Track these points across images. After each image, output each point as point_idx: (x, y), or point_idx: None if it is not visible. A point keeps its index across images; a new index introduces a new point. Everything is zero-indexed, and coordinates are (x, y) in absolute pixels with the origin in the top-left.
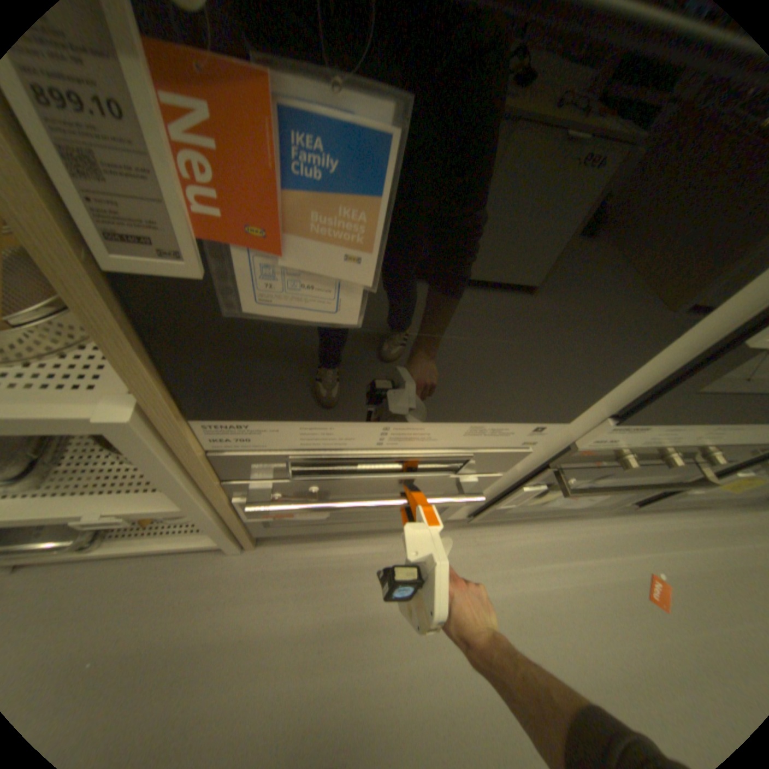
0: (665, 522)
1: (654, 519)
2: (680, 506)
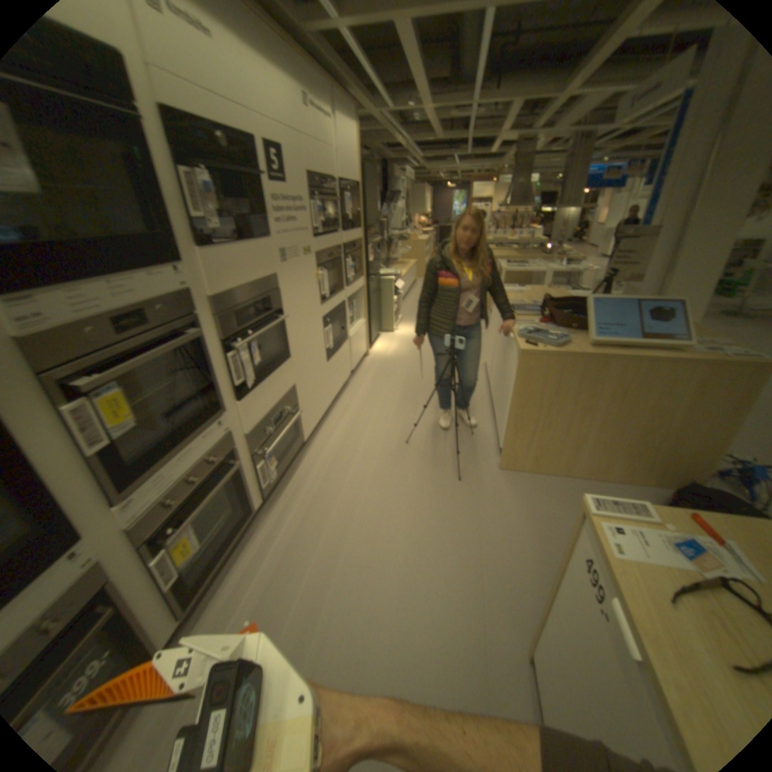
0: (227, 587)
1: (218, 595)
2: (231, 562)
